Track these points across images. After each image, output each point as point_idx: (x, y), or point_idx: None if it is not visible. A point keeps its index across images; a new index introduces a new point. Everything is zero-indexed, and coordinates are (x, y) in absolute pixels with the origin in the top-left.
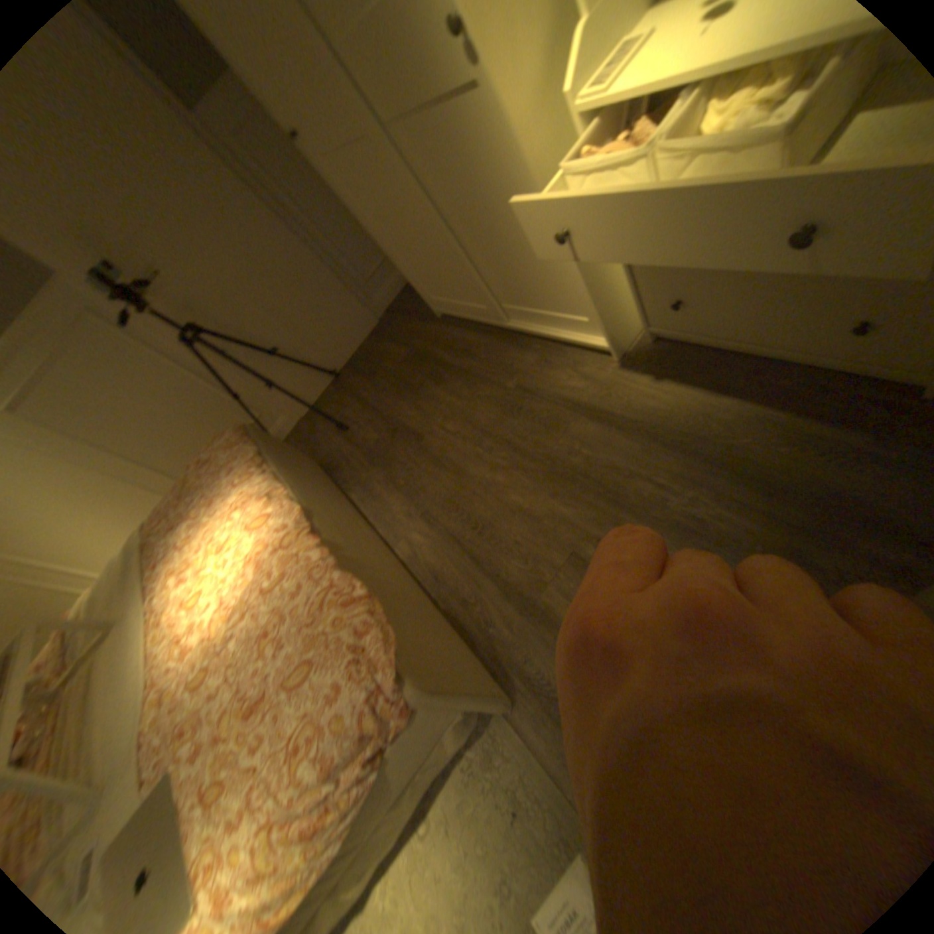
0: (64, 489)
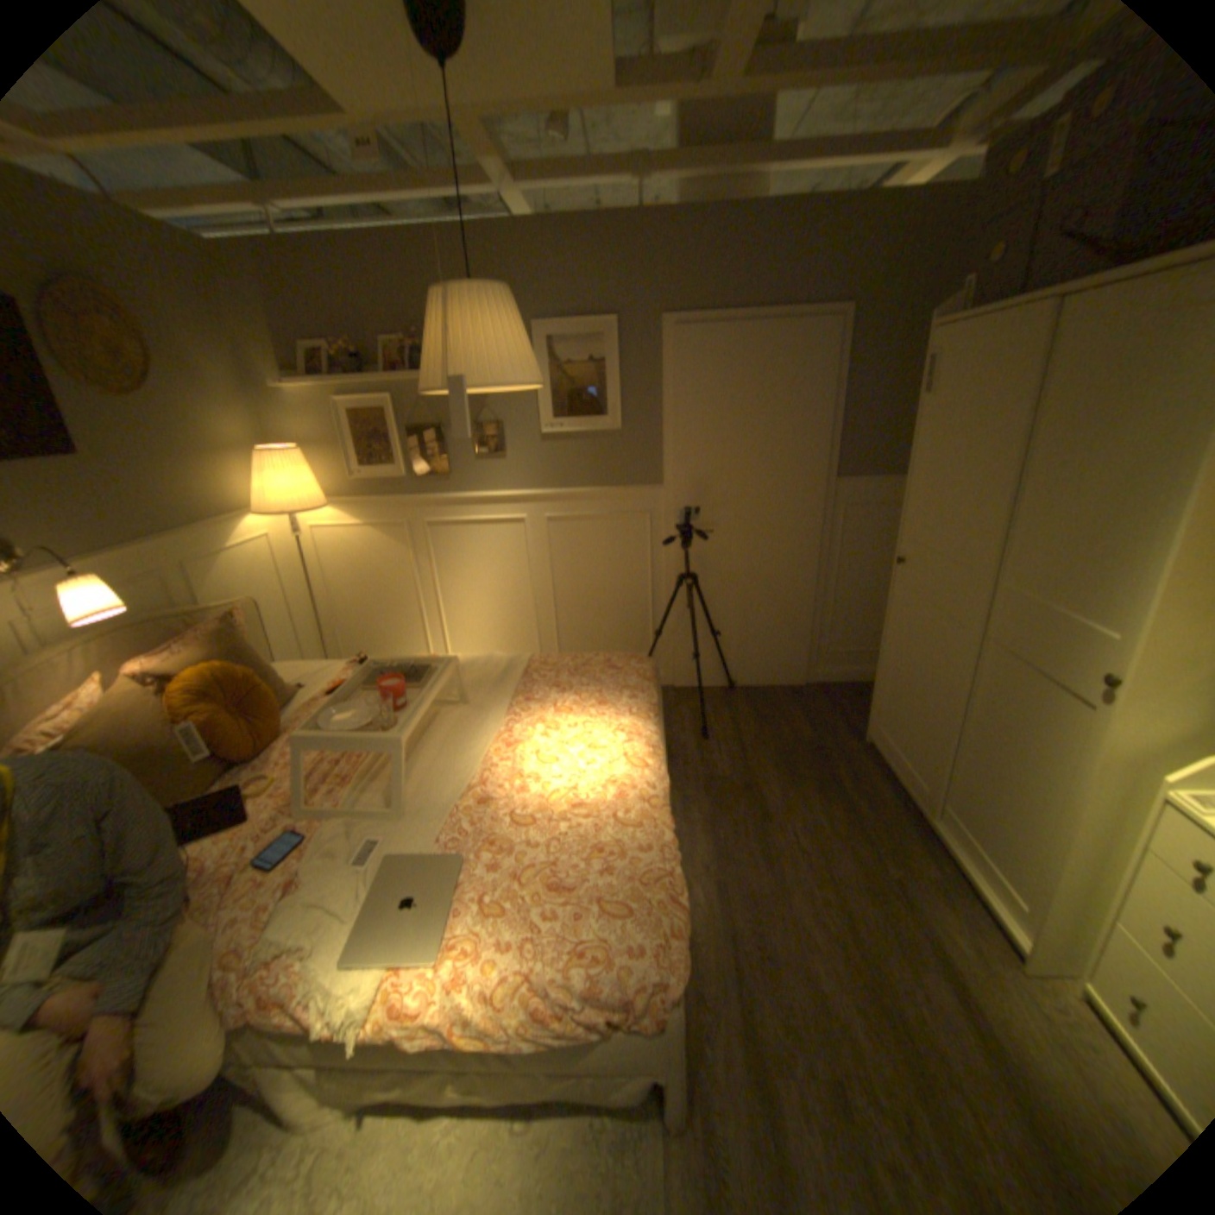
0: (505, 578)
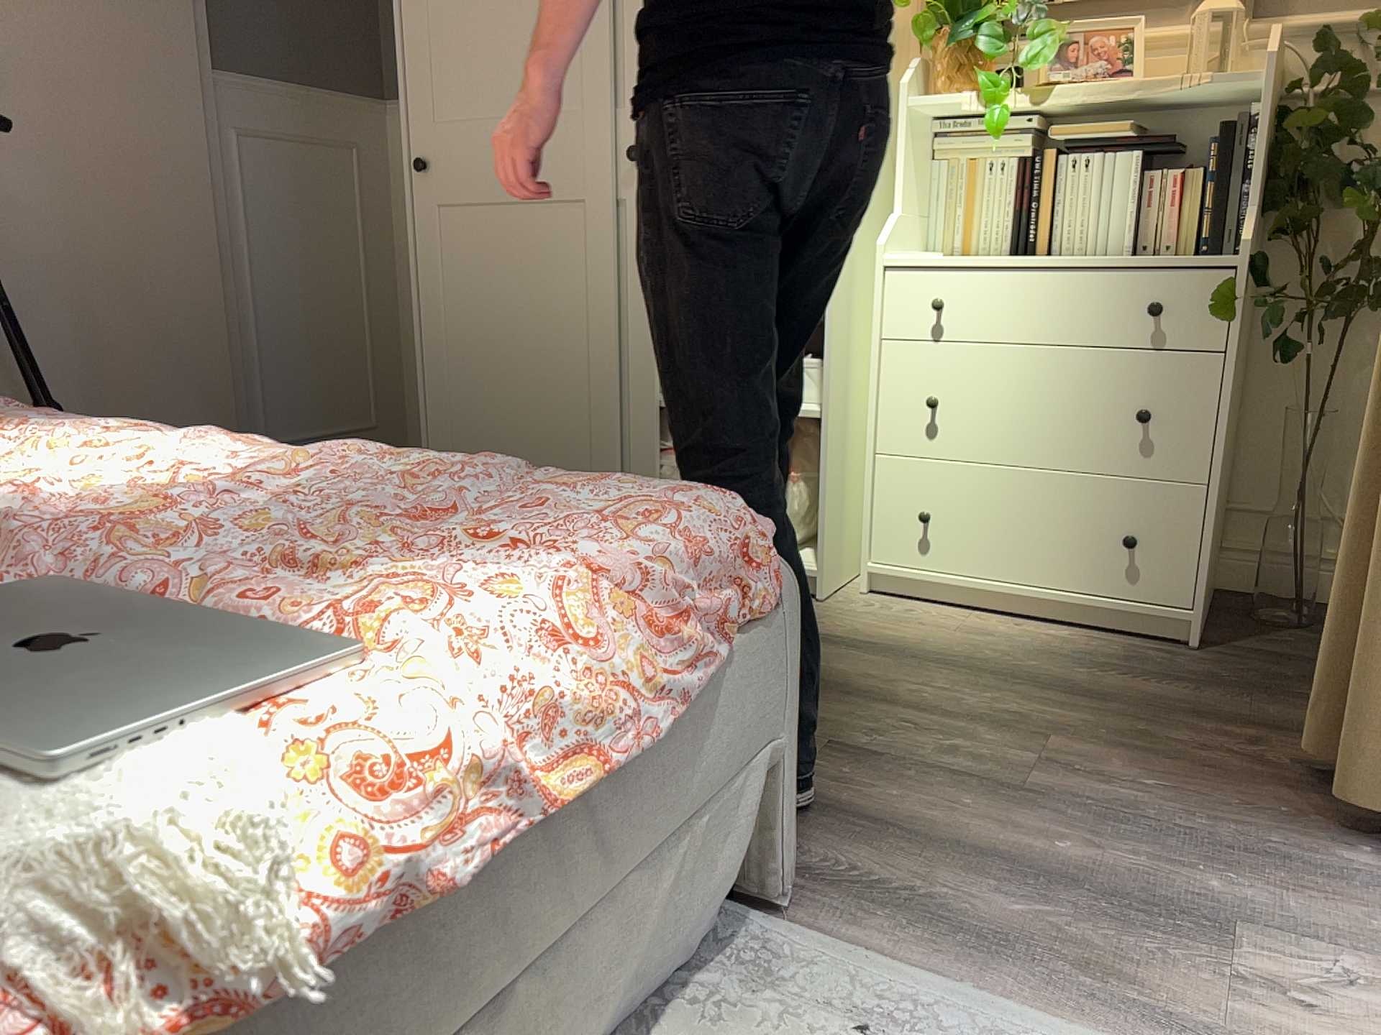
0: None
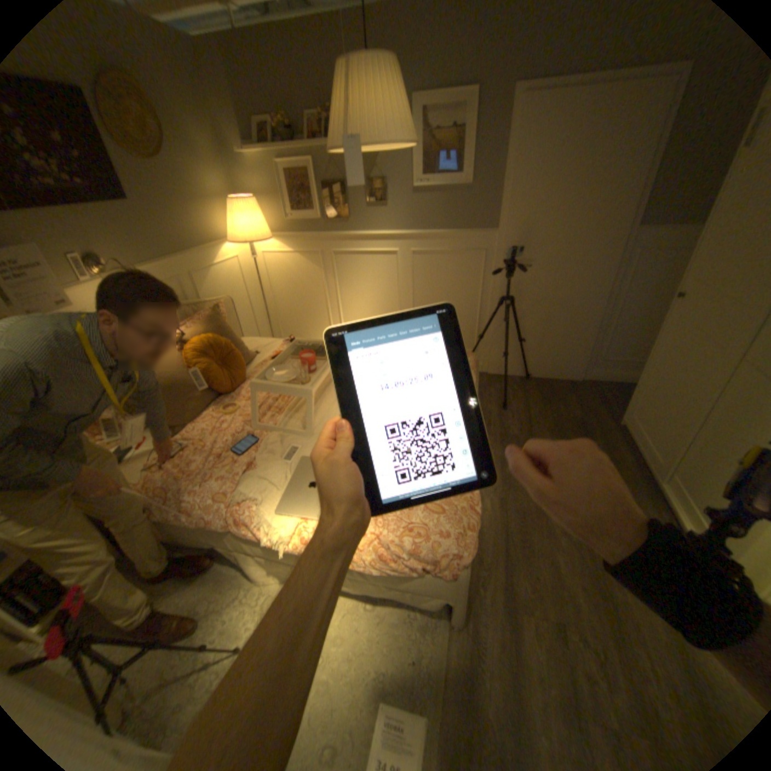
0: (382, 293)
